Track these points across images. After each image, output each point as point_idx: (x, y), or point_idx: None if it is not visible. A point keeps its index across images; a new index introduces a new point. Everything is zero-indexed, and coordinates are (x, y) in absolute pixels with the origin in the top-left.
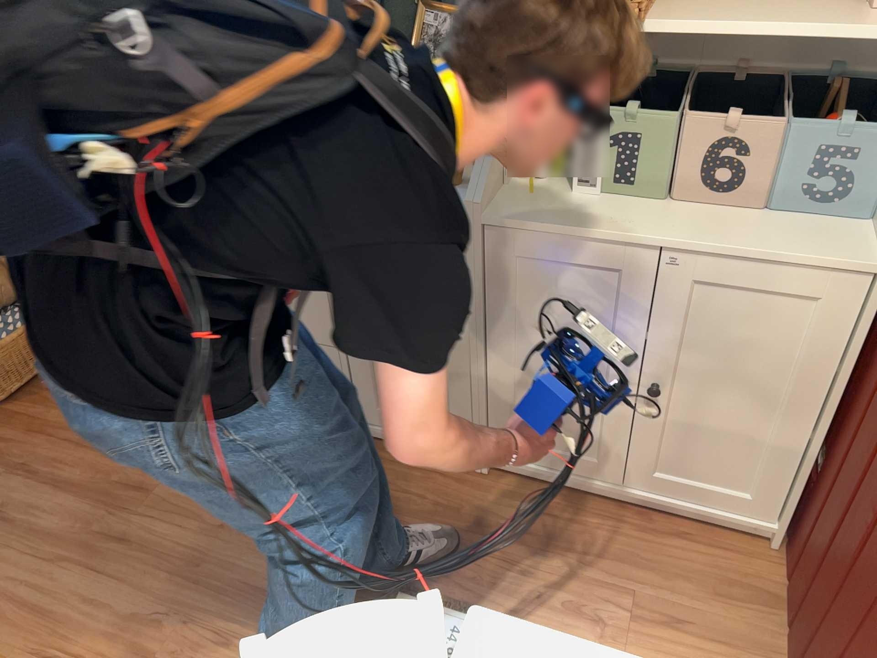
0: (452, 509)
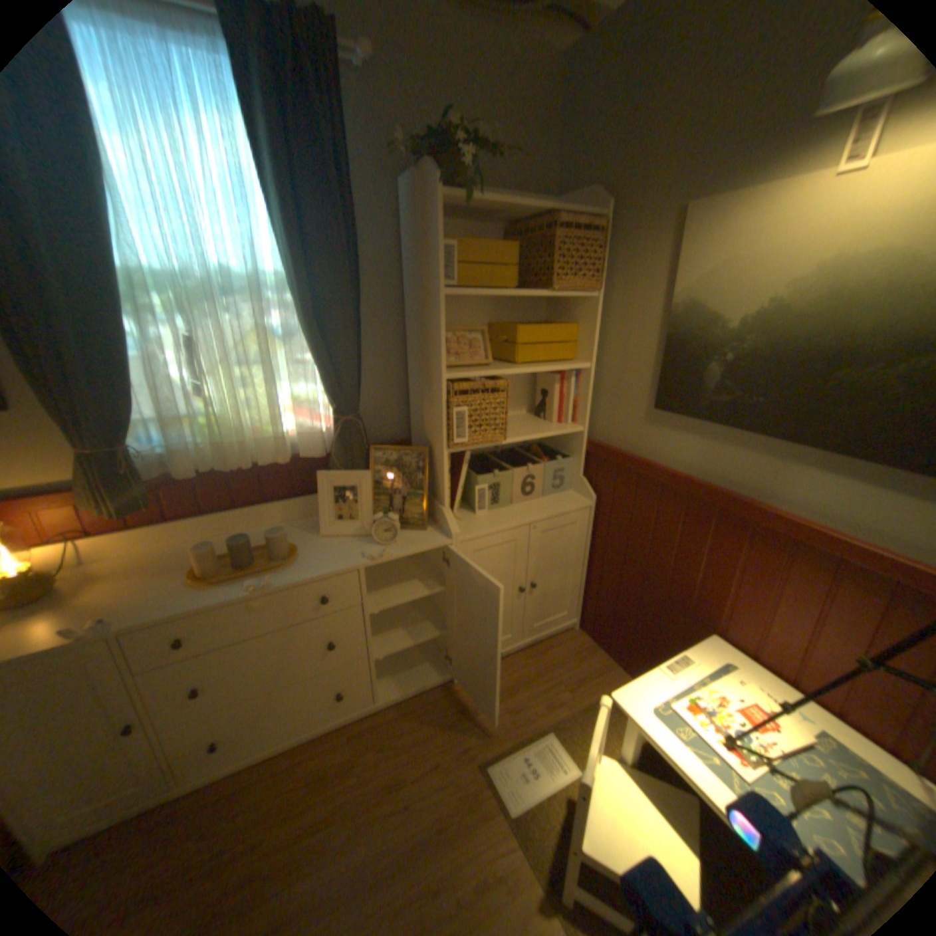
0: (465, 713)
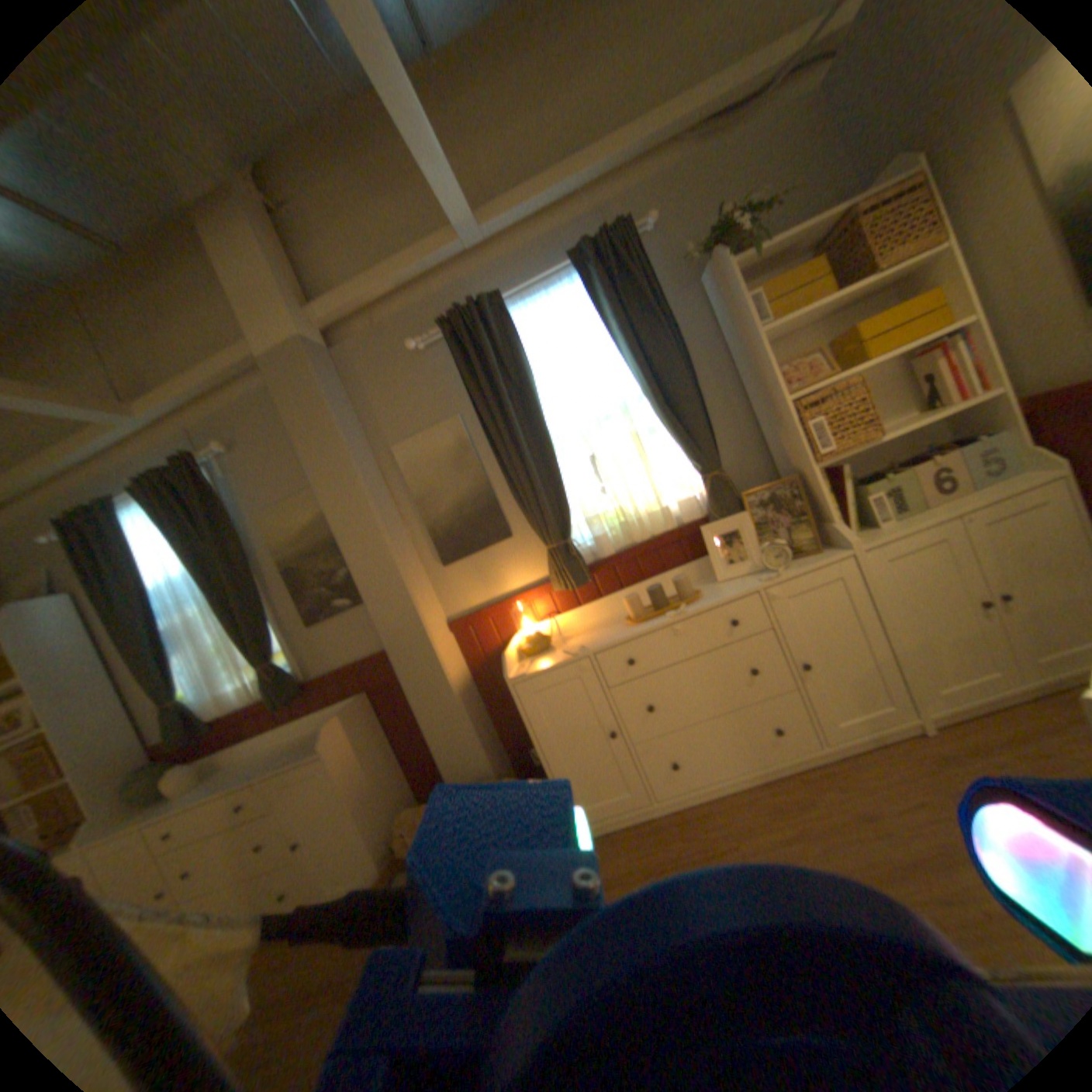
0: (951, 760)
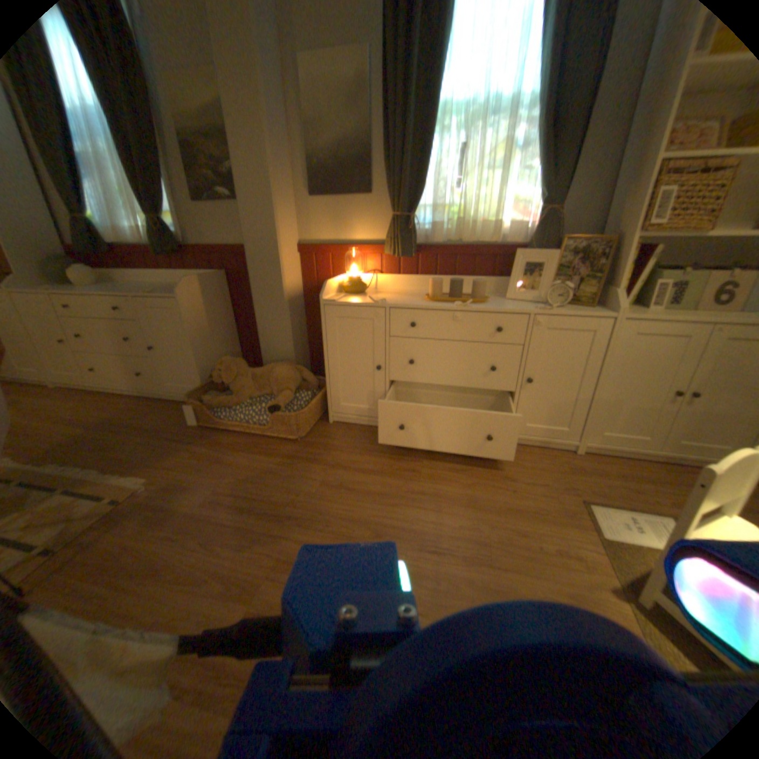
0: (581, 472)
